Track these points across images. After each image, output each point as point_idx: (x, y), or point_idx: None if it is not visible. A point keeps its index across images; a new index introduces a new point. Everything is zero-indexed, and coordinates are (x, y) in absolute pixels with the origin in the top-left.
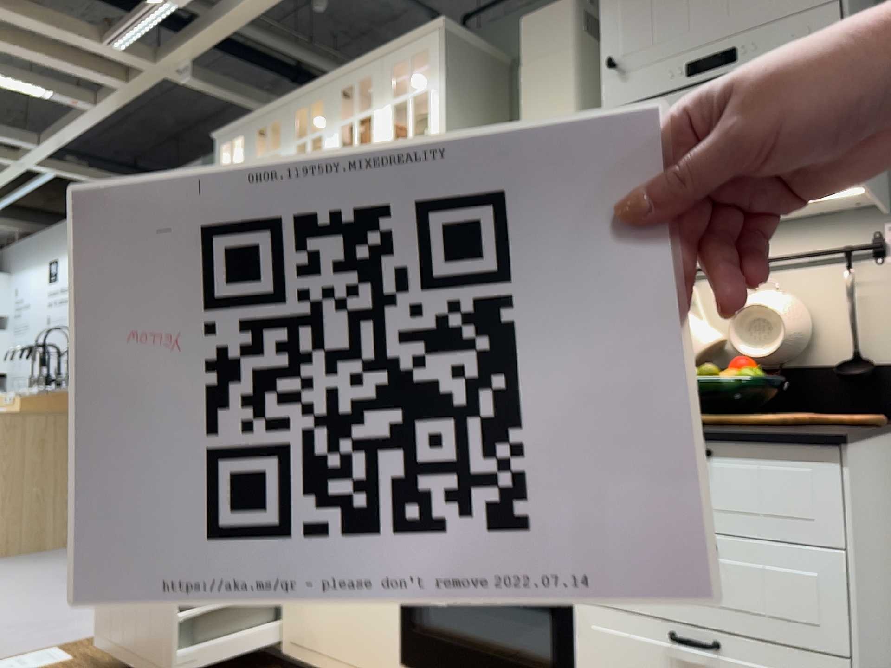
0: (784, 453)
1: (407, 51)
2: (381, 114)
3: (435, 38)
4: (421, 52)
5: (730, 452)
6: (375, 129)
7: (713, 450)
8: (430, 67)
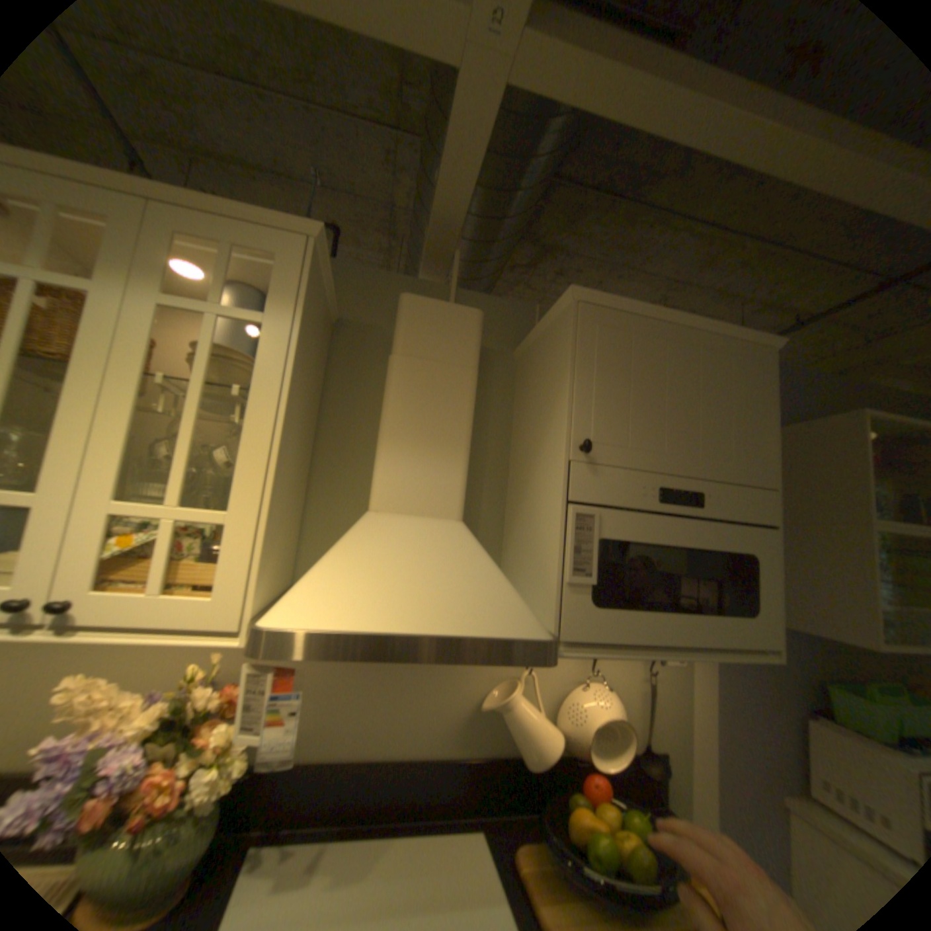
0: None
1: (222, 225)
2: (119, 302)
3: (296, 242)
4: (257, 247)
5: None
6: (92, 323)
7: None
8: (275, 283)
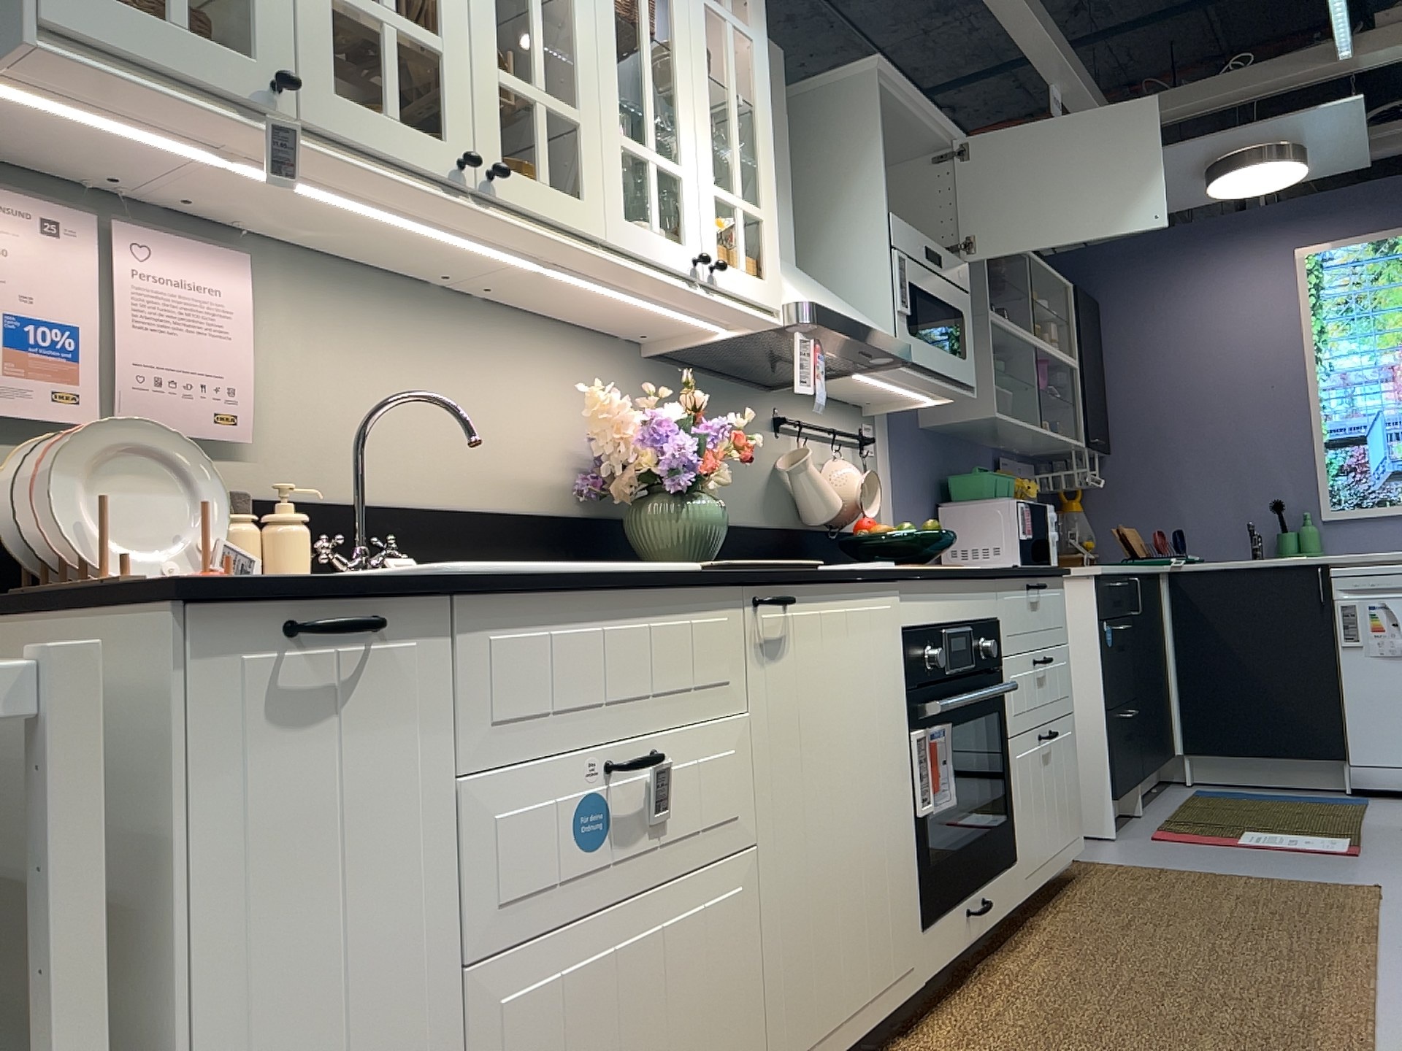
0: (1056, 583)
1: None
2: None
3: None
4: None
5: (1045, 584)
6: (680, 15)
7: (1042, 583)
8: (755, 6)
